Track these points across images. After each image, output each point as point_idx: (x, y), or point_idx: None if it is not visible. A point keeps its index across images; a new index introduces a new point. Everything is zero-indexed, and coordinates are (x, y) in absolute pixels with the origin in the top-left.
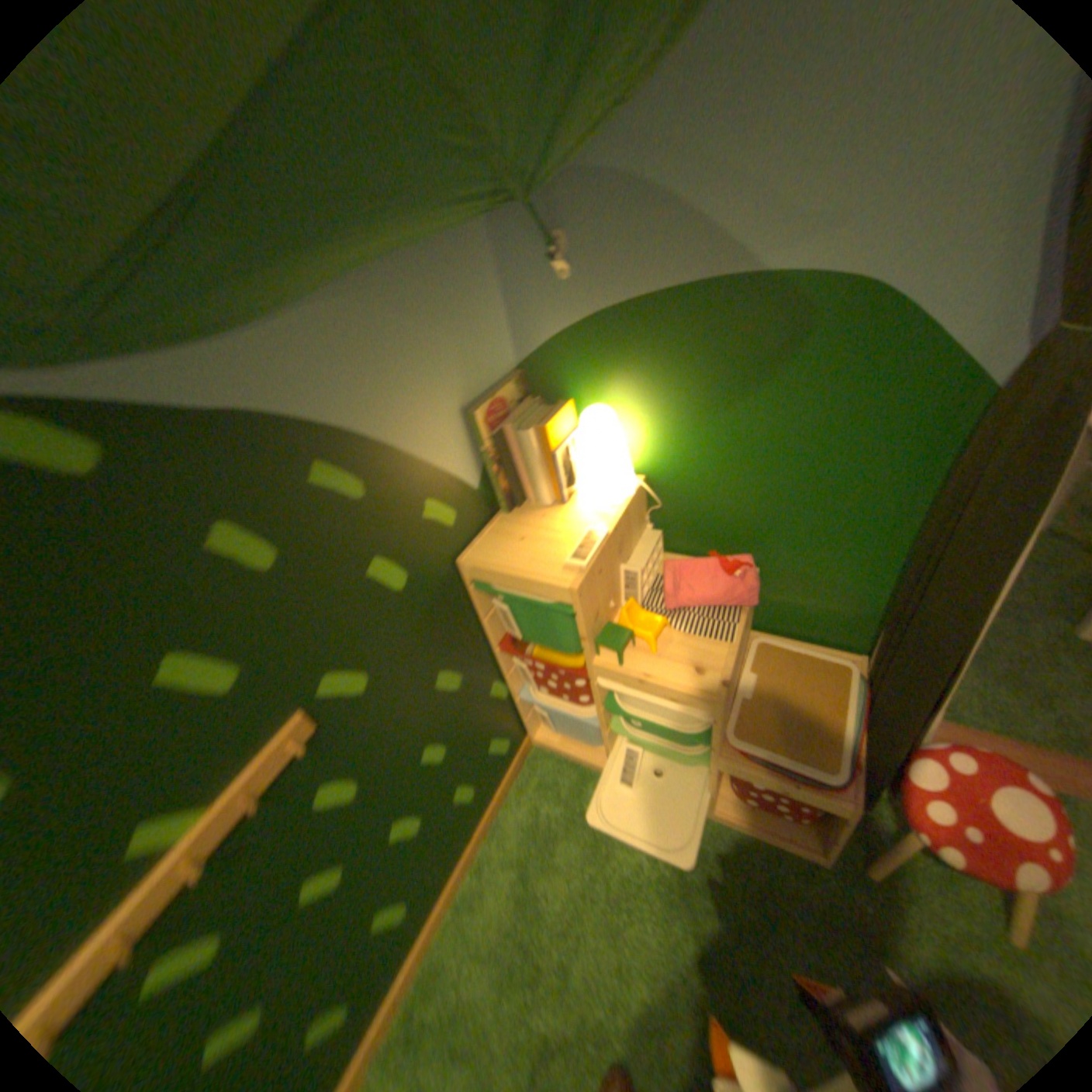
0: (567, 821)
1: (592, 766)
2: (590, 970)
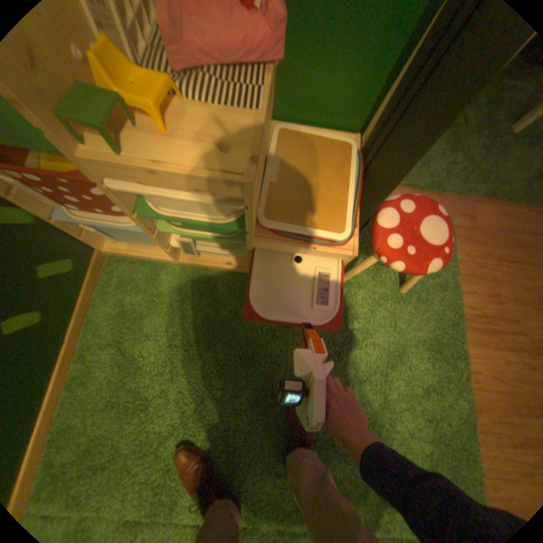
0: (149, 303)
1: (161, 259)
2: (184, 386)
